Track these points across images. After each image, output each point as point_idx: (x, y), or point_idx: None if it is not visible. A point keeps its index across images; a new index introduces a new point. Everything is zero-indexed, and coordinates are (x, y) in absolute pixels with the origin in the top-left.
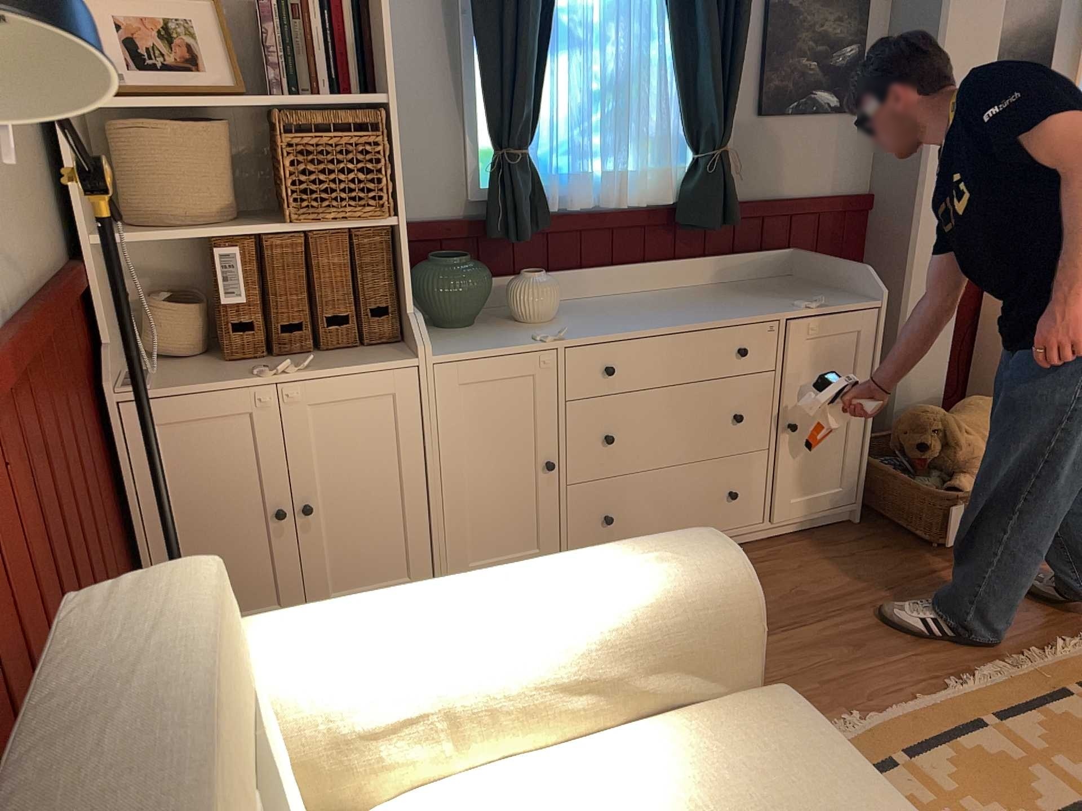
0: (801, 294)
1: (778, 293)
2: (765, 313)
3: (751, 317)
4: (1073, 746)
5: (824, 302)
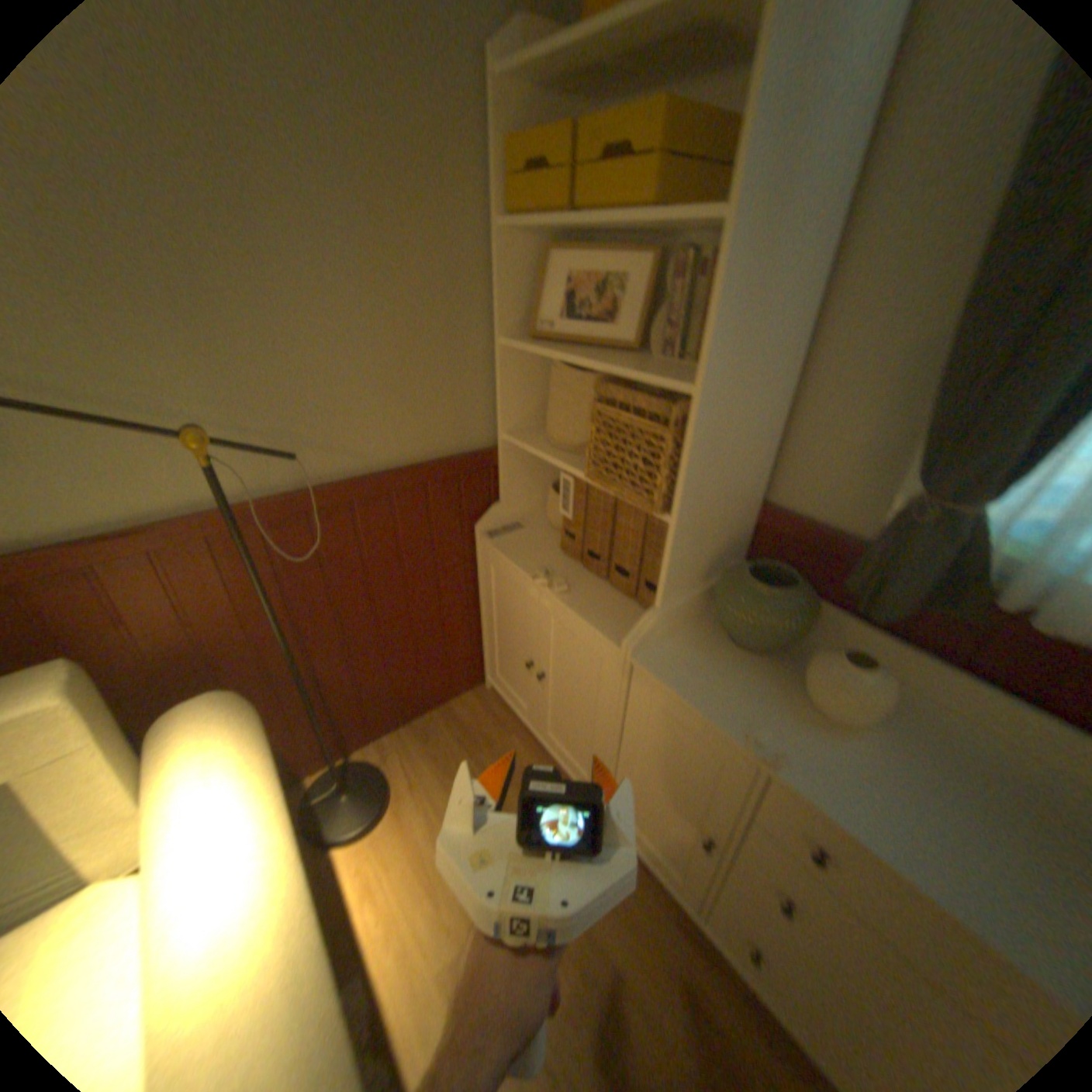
0: None
1: None
2: None
3: None
4: None
5: None
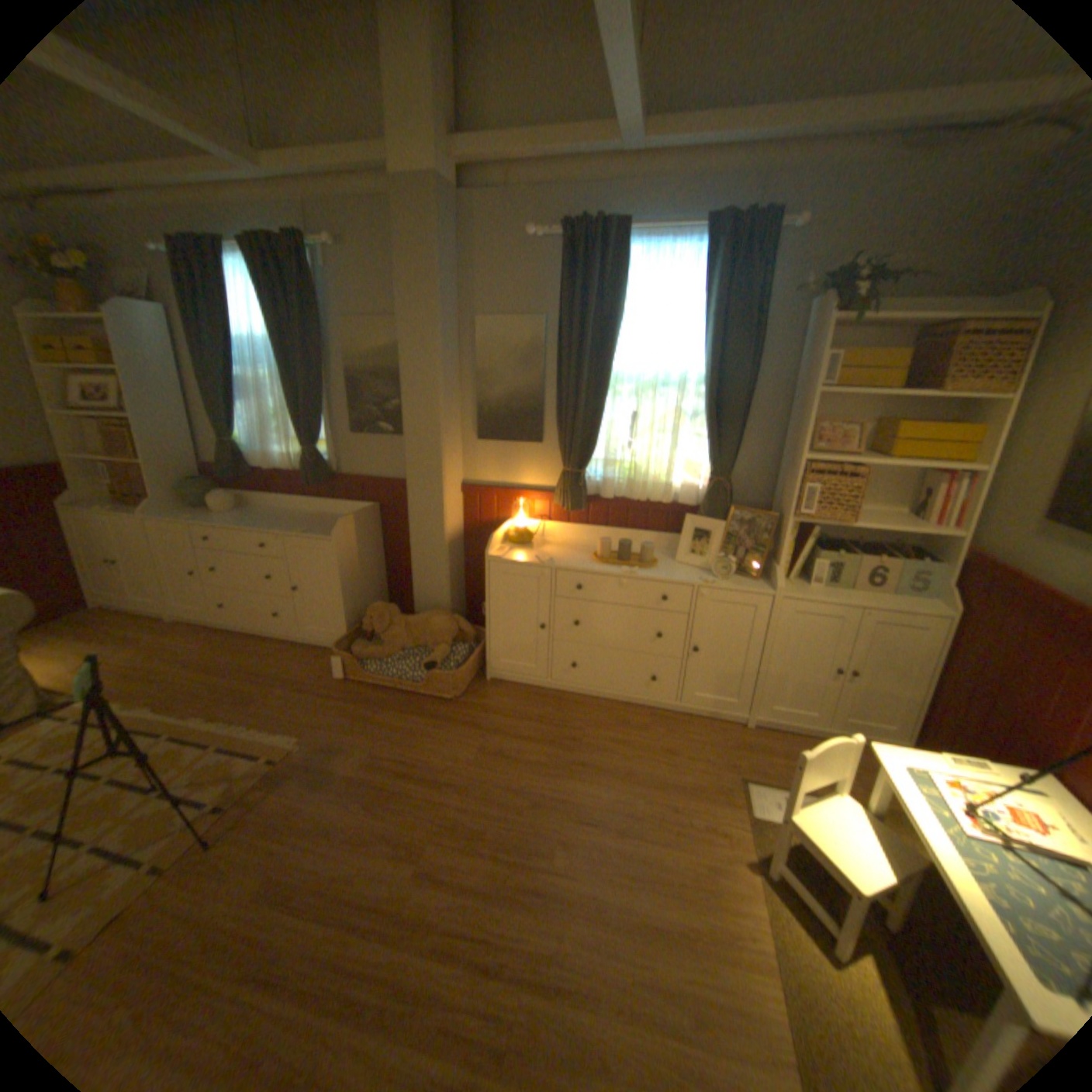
0: (332, 527)
1: (330, 524)
2: (277, 531)
3: (270, 531)
4: (156, 763)
5: (301, 532)
